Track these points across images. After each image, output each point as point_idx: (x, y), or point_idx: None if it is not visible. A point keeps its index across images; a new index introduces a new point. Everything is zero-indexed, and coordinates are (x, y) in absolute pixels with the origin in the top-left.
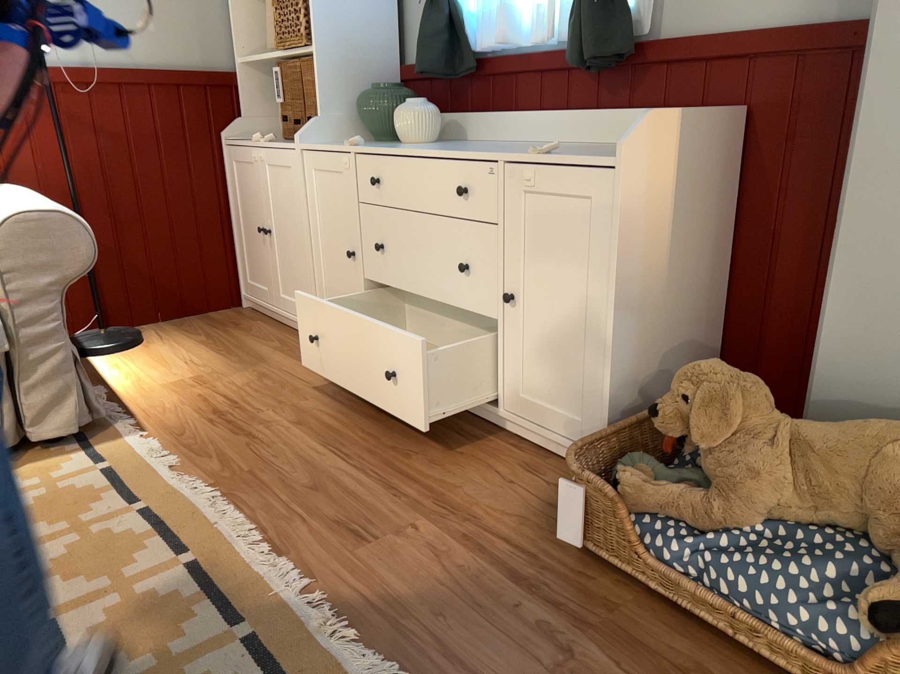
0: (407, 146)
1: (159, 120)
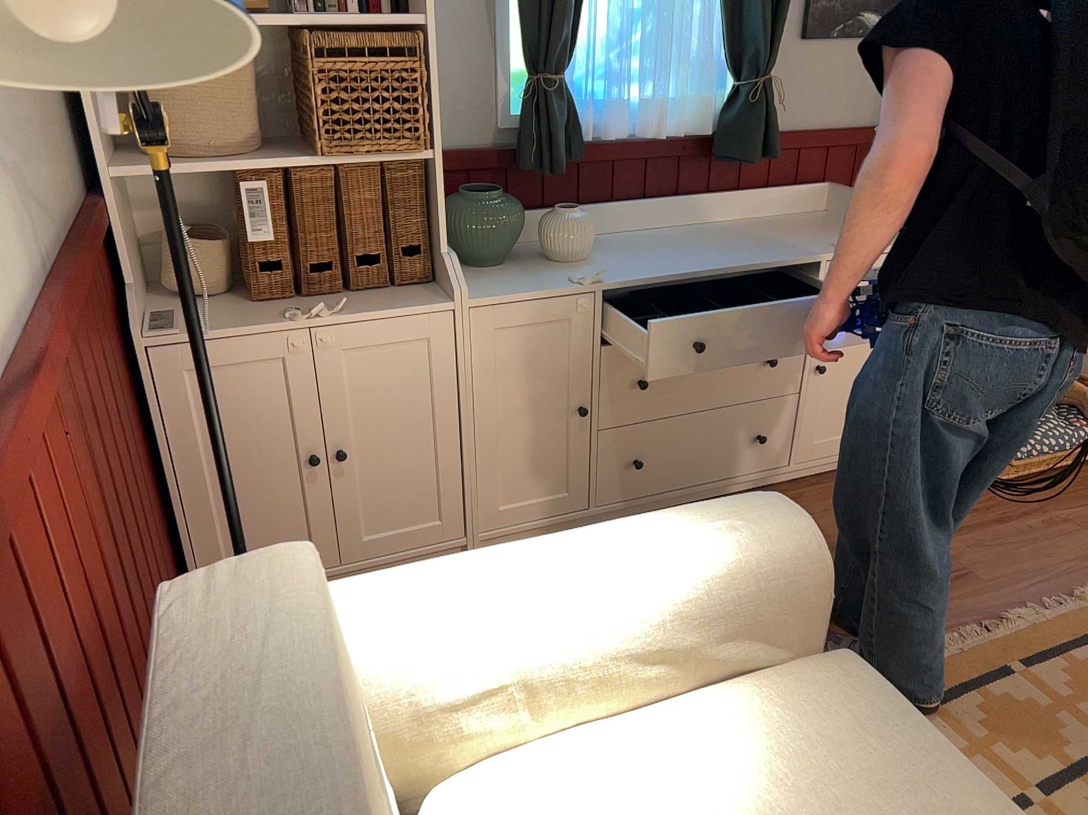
0: (603, 263)
1: (97, 339)
